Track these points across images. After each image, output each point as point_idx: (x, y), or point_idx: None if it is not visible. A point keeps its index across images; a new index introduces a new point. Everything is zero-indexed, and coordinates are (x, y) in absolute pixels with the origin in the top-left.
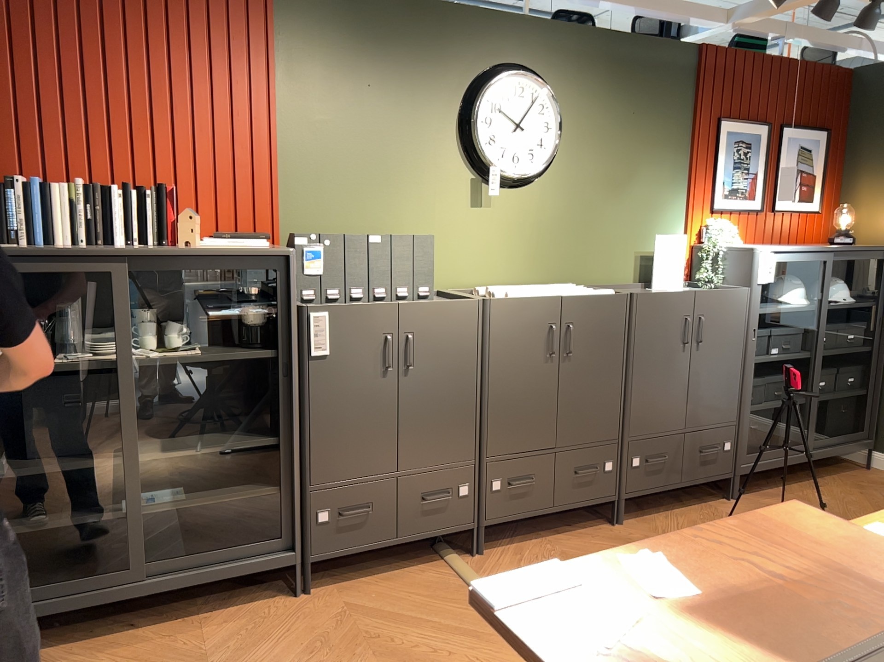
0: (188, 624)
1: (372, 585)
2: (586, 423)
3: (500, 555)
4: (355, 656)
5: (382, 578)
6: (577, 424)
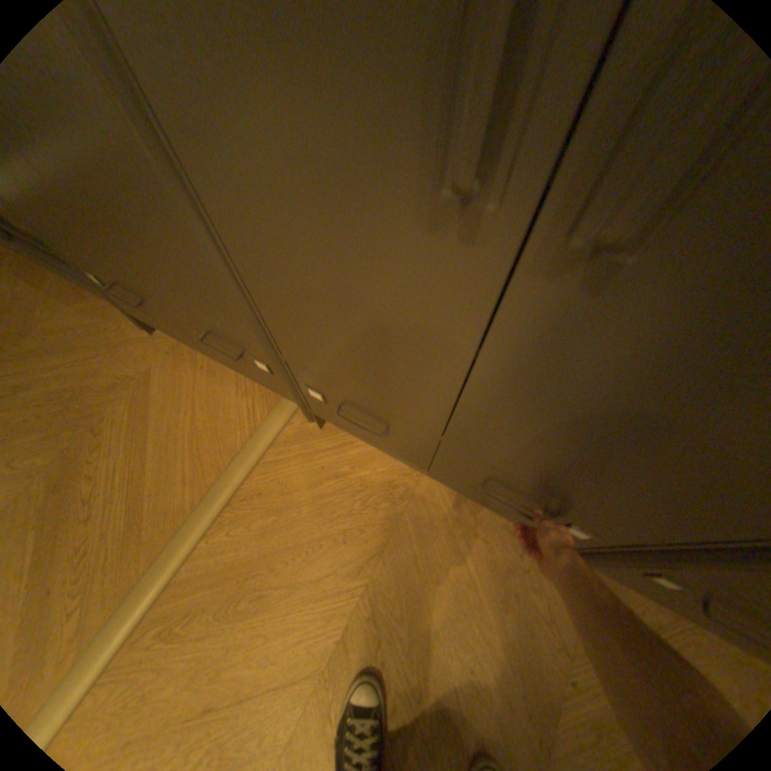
0: (70, 296)
1: (192, 369)
2: (553, 467)
3: (333, 446)
4: (58, 438)
5: (211, 369)
6: (518, 450)
